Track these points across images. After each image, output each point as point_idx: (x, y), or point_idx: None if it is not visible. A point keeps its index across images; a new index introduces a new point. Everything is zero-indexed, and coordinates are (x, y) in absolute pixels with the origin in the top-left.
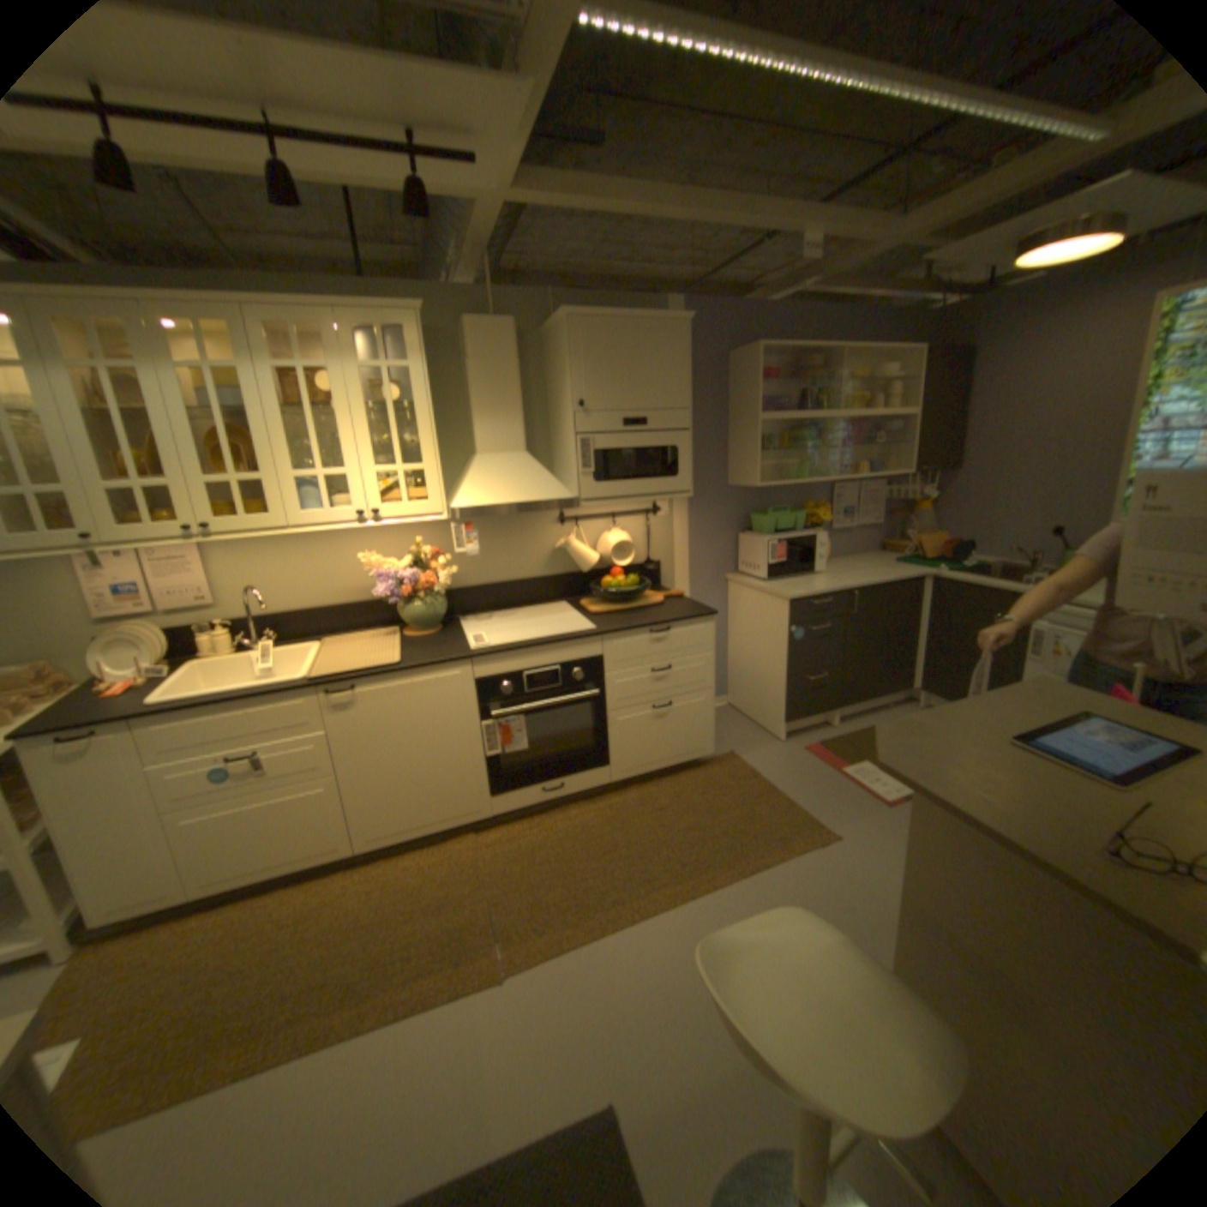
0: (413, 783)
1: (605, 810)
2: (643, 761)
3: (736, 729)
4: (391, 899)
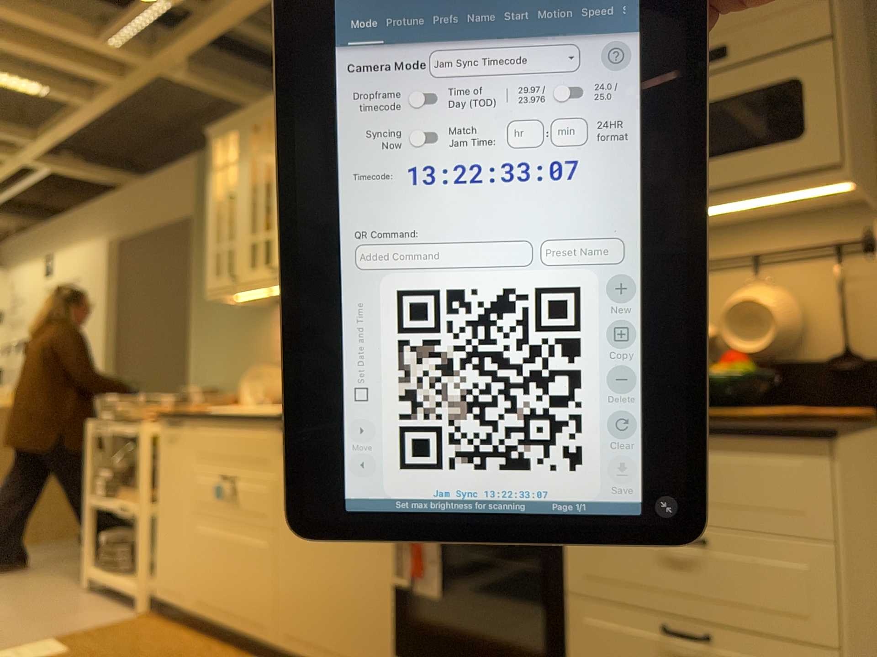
0: (324, 581)
1: None
2: None
3: None
4: None
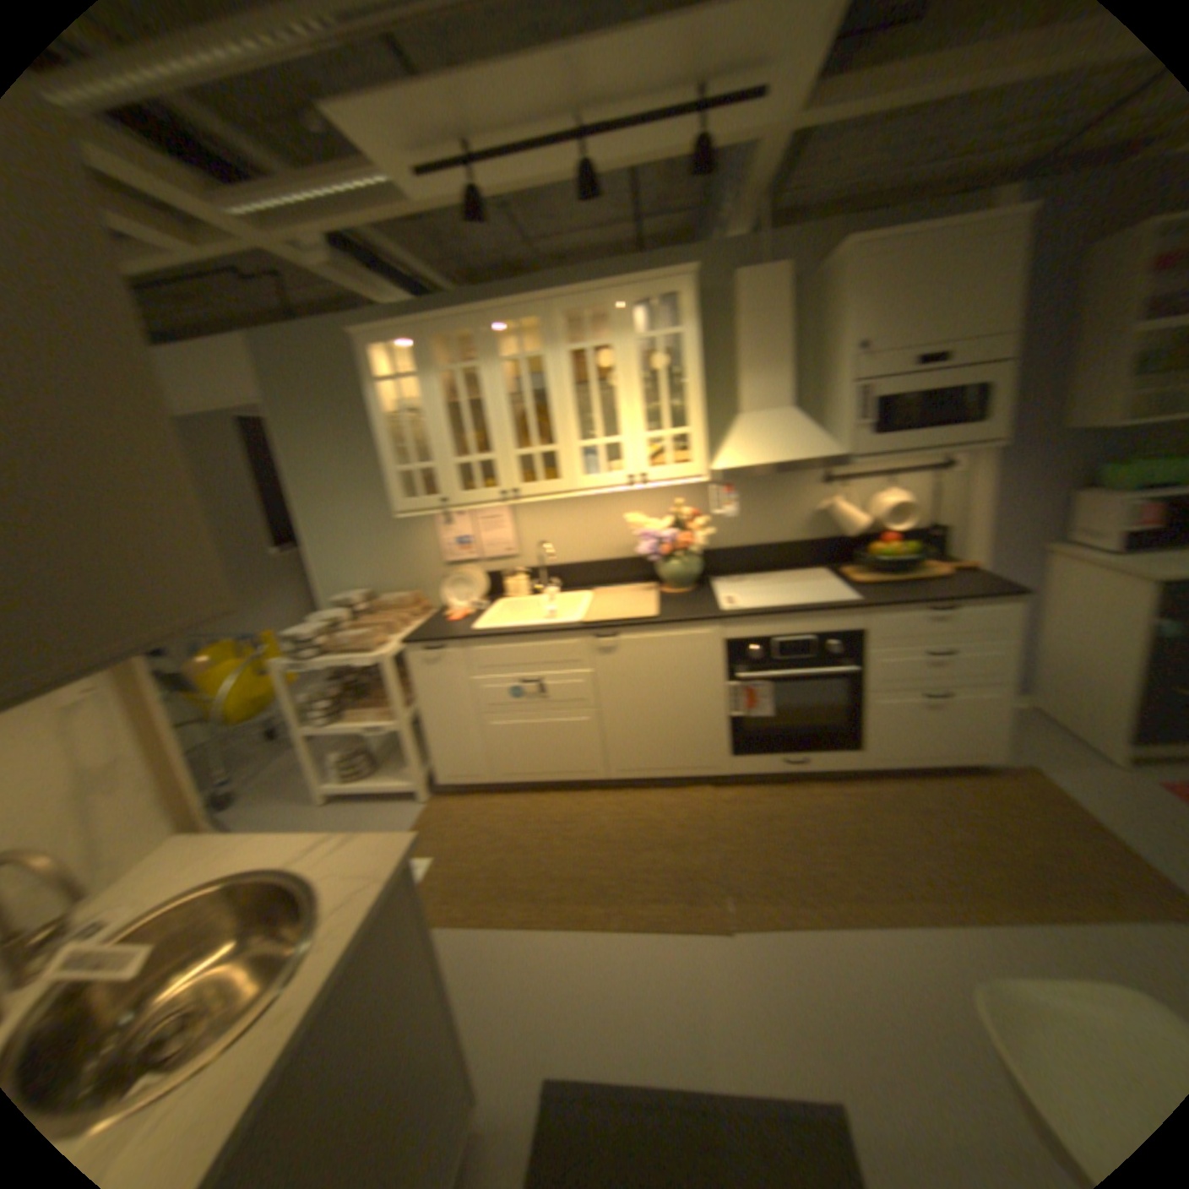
0: (657, 728)
1: (852, 798)
2: (904, 755)
3: (1043, 741)
4: (633, 826)
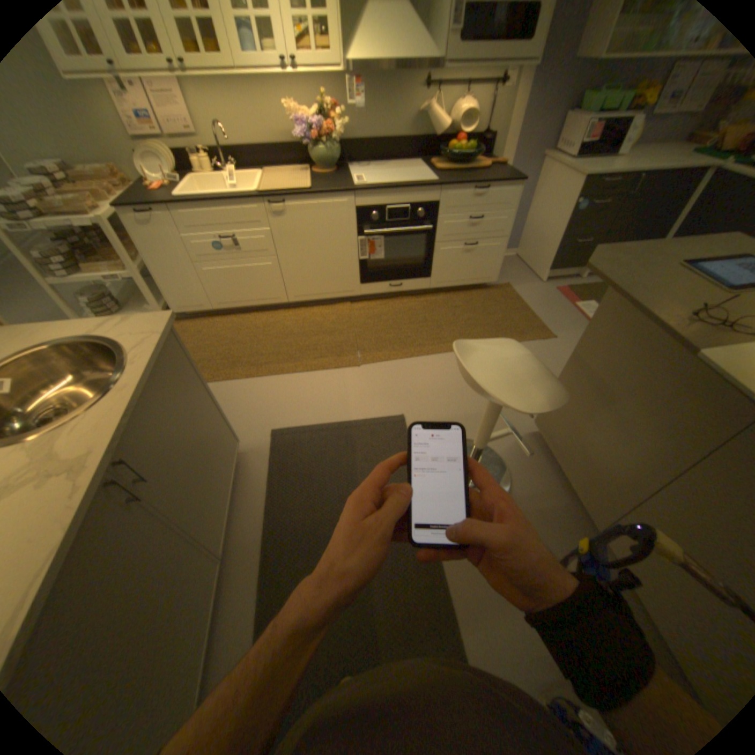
0: (318, 268)
1: (424, 303)
2: (451, 278)
3: (516, 271)
4: (308, 325)
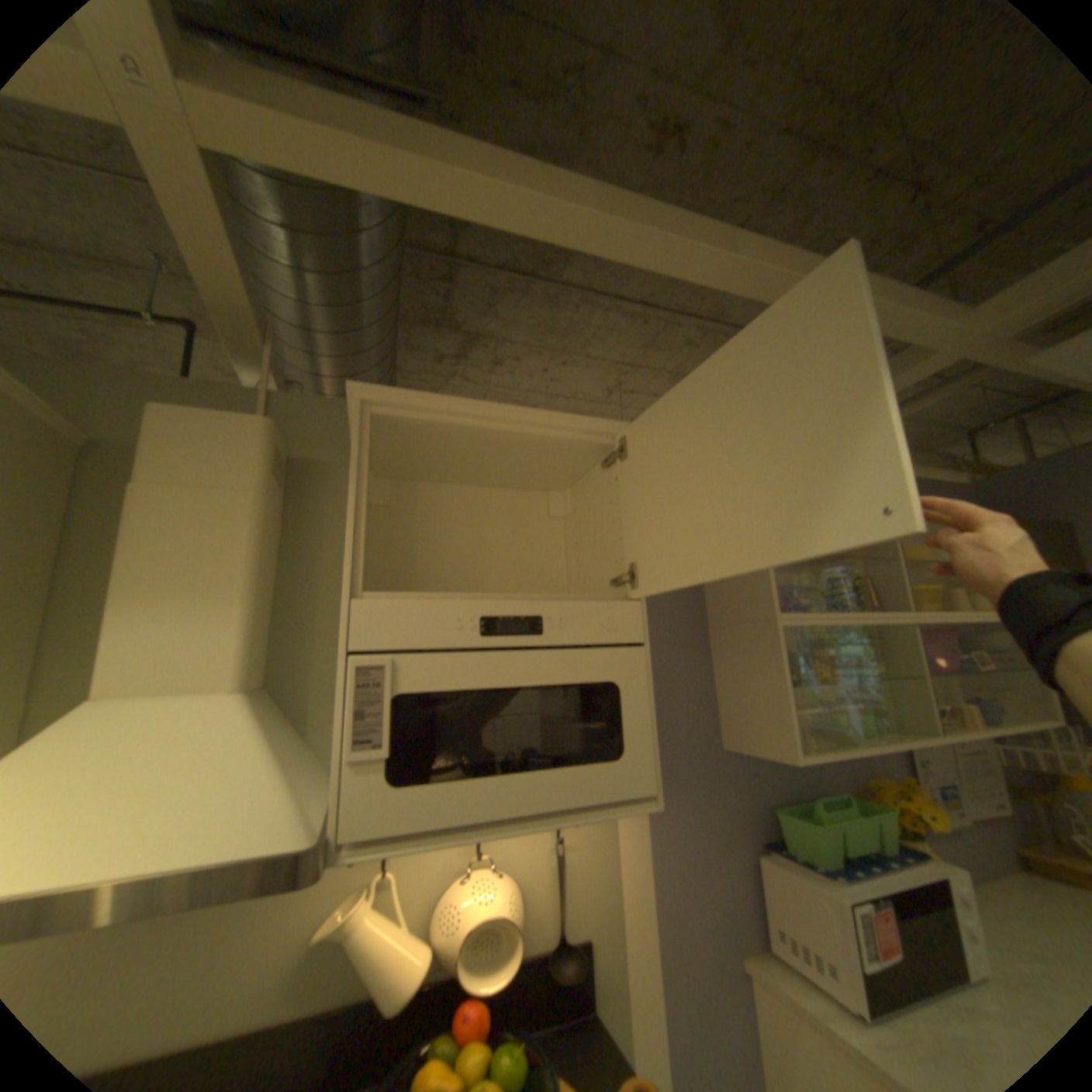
0: None
1: None
2: None
3: None
4: None
